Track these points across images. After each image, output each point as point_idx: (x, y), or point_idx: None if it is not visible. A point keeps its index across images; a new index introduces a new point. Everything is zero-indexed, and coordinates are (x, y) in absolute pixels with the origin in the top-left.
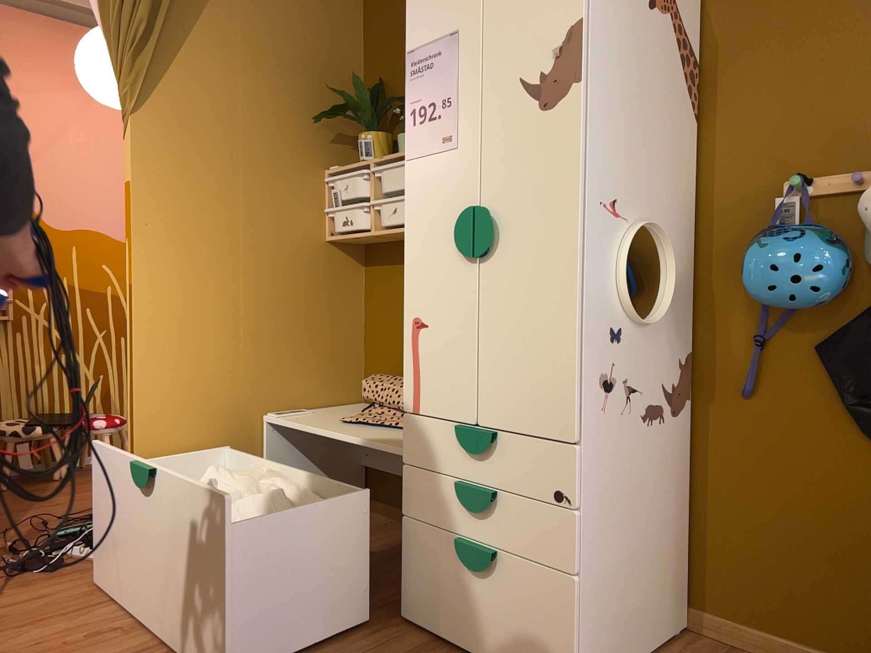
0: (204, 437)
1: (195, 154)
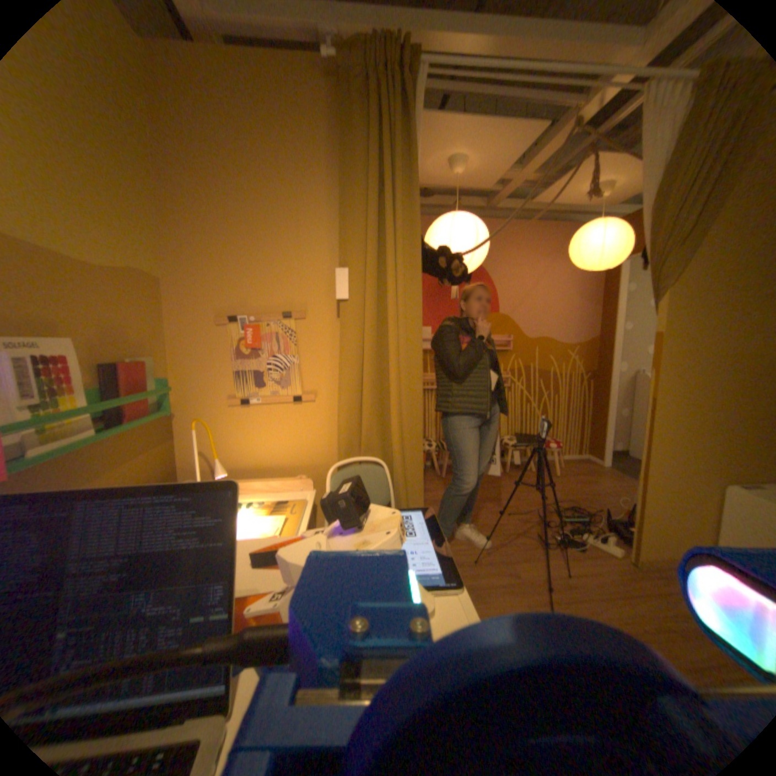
0: (688, 495)
1: (706, 306)
